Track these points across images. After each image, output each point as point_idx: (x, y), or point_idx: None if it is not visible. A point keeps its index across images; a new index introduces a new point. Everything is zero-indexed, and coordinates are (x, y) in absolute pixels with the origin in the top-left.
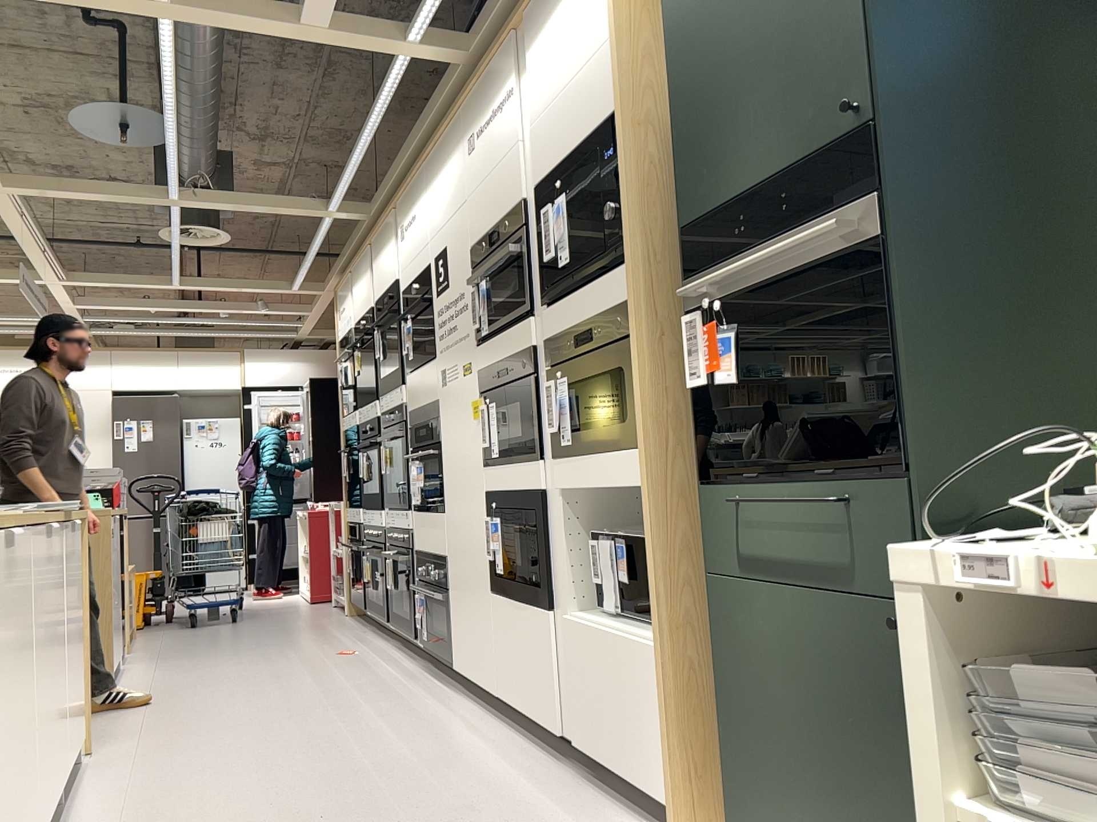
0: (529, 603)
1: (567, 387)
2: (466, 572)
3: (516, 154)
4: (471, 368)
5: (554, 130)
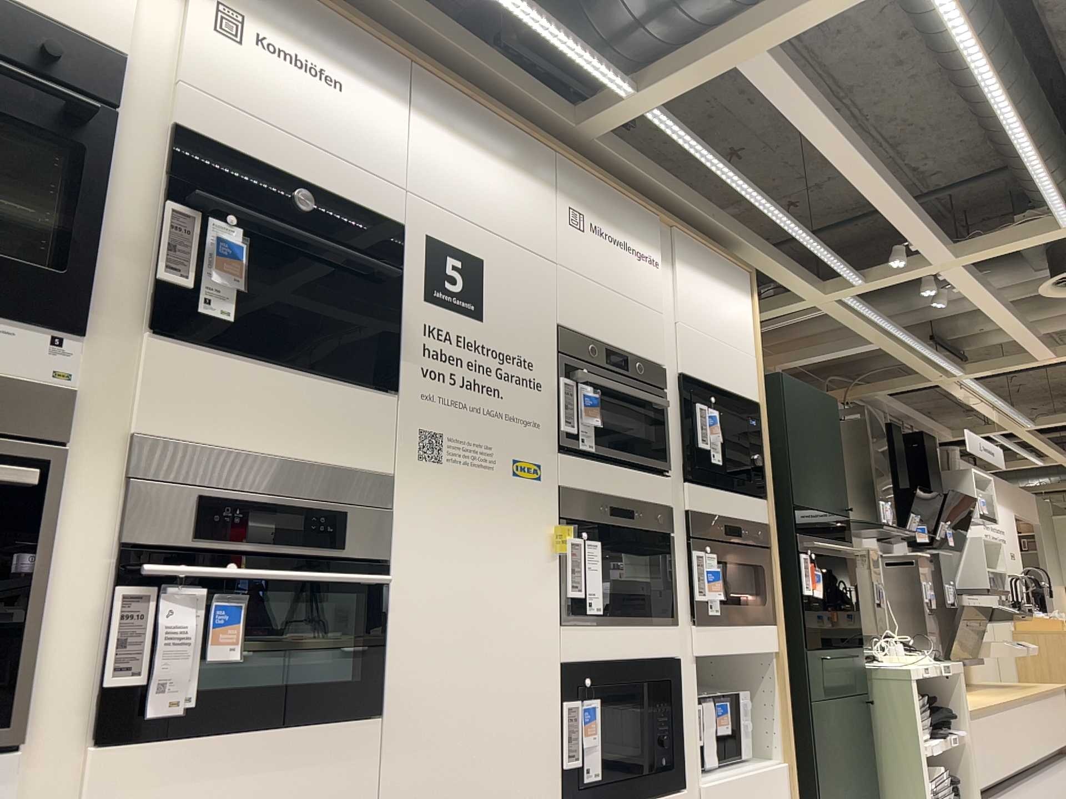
0: (648, 797)
1: (714, 562)
2: None
3: (658, 319)
4: (540, 474)
5: (705, 353)
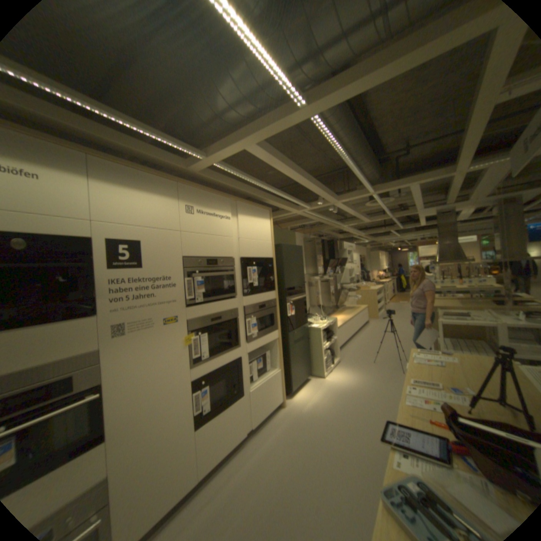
0: (228, 406)
1: (254, 320)
2: (155, 451)
3: (230, 240)
4: (177, 319)
5: (250, 247)
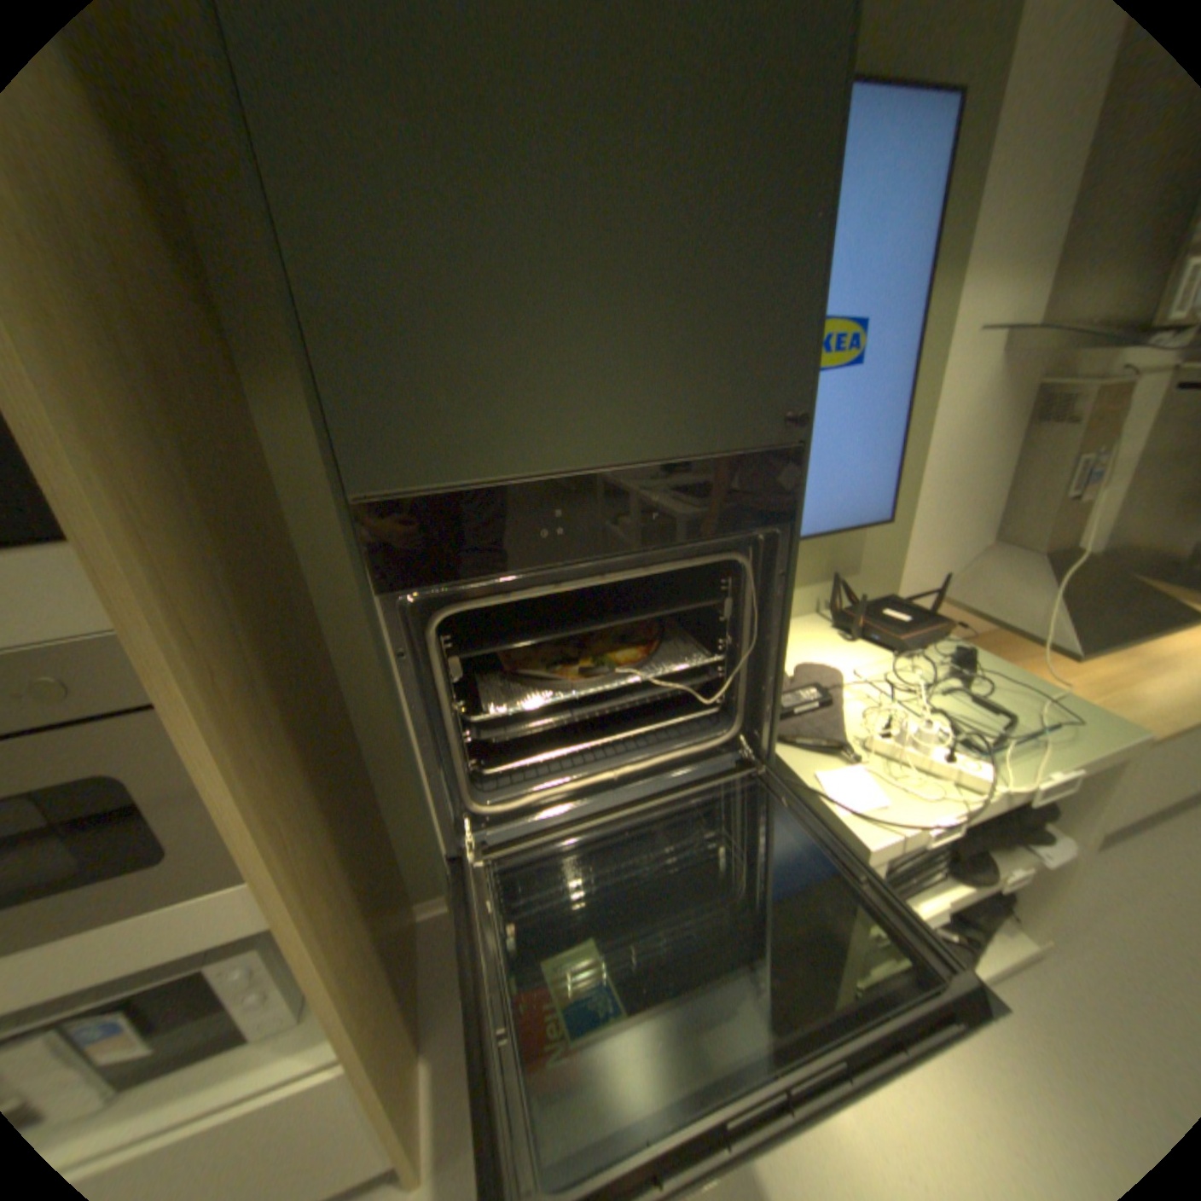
0: None
1: None
2: None
3: None
4: None
5: None
